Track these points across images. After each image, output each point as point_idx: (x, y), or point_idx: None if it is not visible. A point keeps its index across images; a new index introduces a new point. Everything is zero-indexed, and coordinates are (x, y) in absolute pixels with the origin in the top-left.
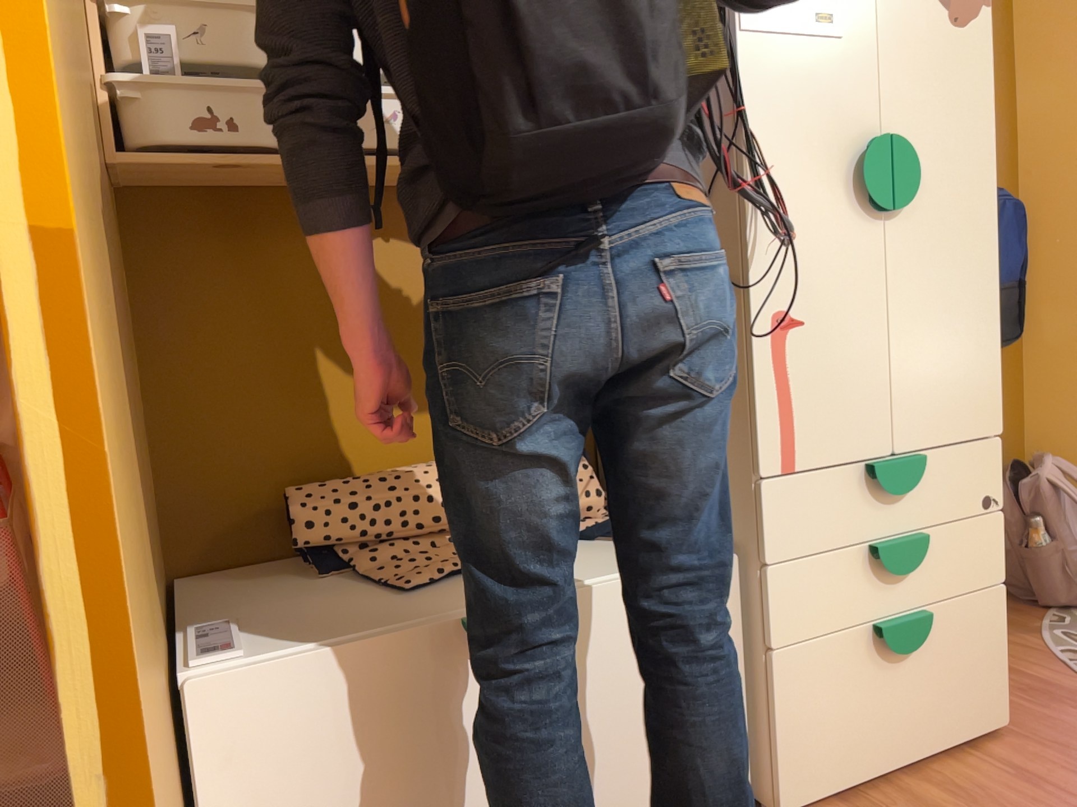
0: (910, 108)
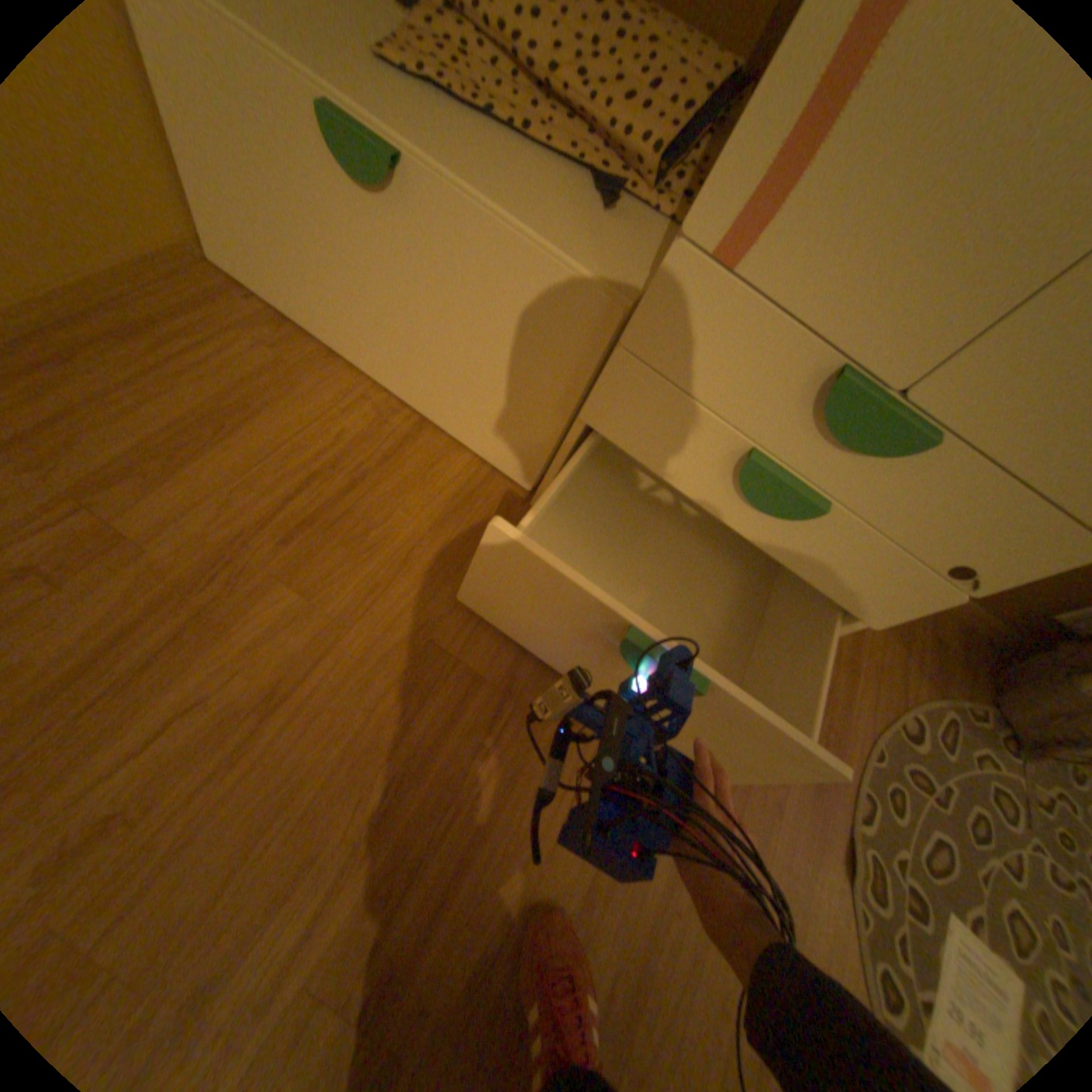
0: None
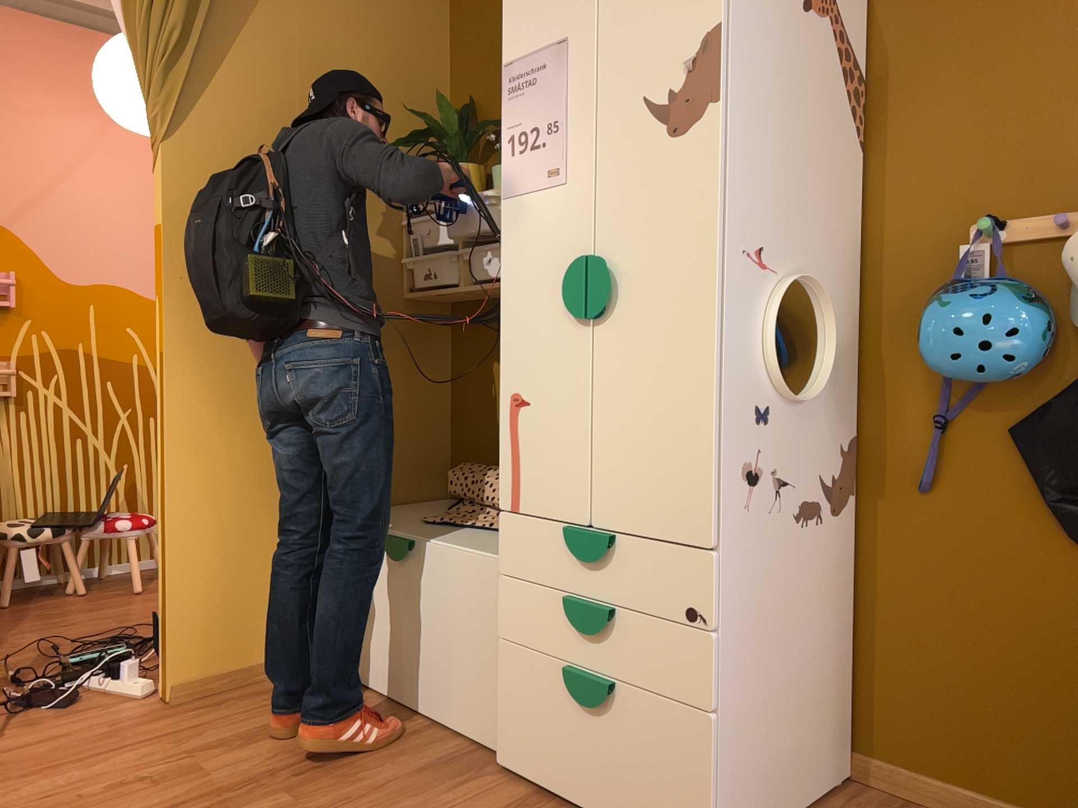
0: (620, 226)
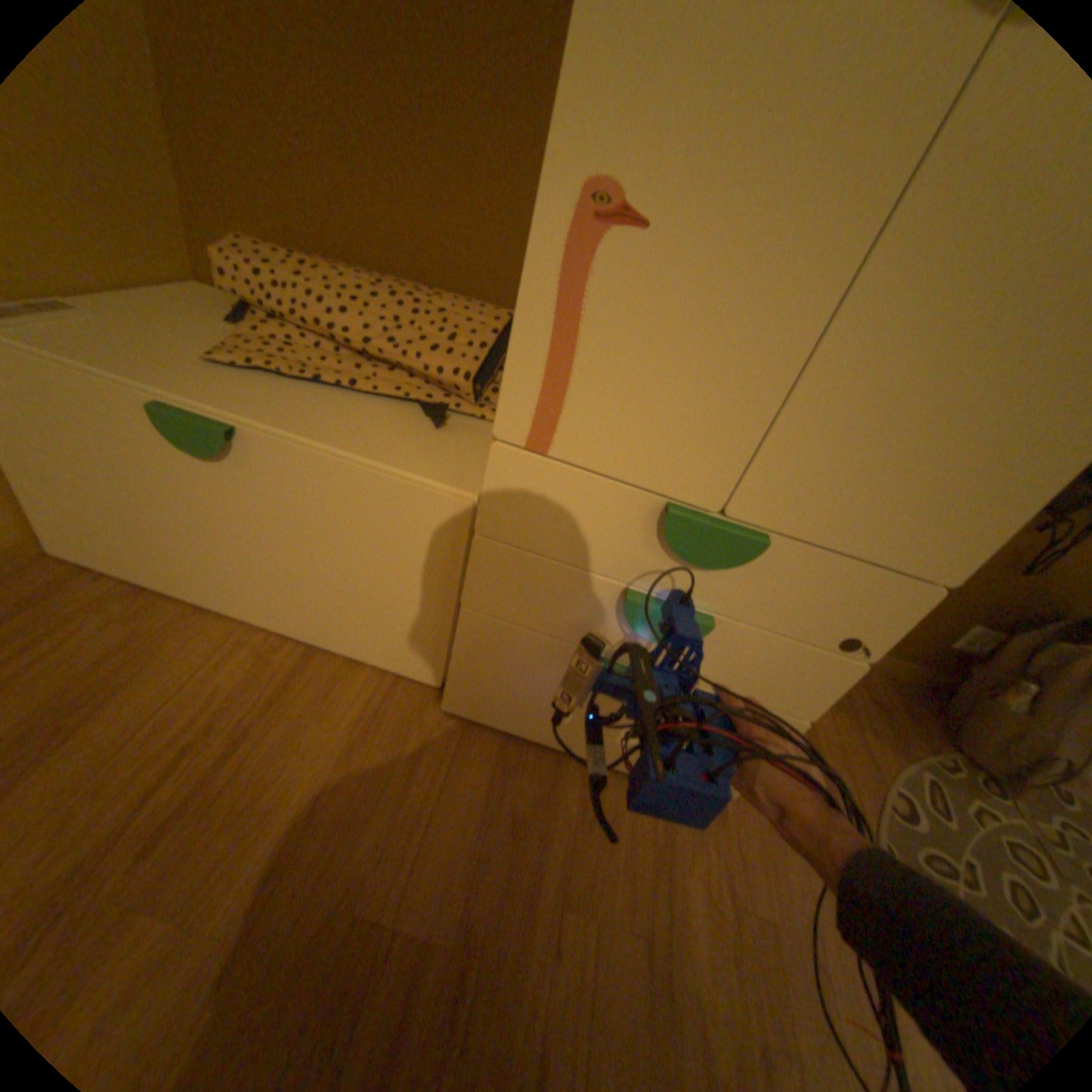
0: None
